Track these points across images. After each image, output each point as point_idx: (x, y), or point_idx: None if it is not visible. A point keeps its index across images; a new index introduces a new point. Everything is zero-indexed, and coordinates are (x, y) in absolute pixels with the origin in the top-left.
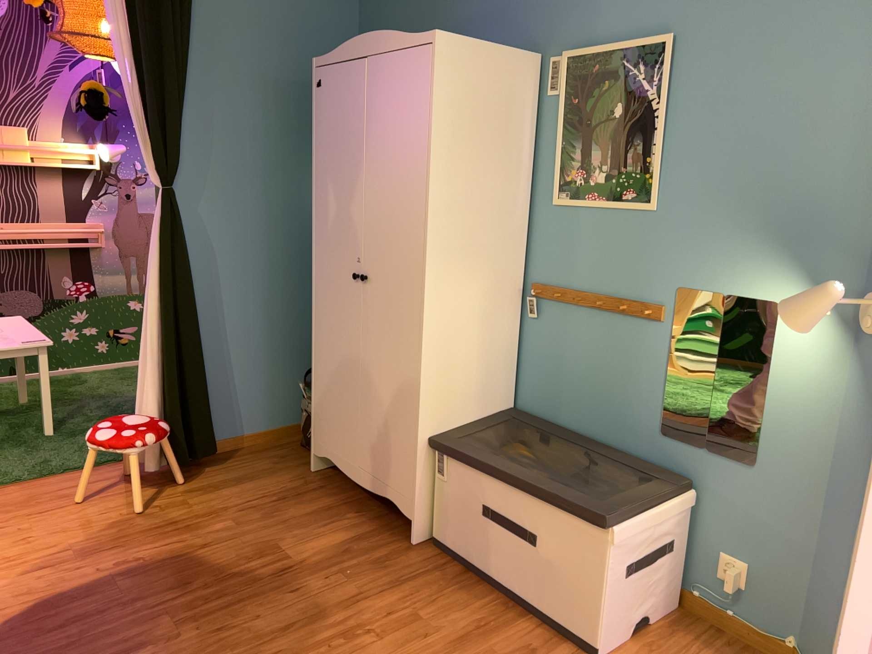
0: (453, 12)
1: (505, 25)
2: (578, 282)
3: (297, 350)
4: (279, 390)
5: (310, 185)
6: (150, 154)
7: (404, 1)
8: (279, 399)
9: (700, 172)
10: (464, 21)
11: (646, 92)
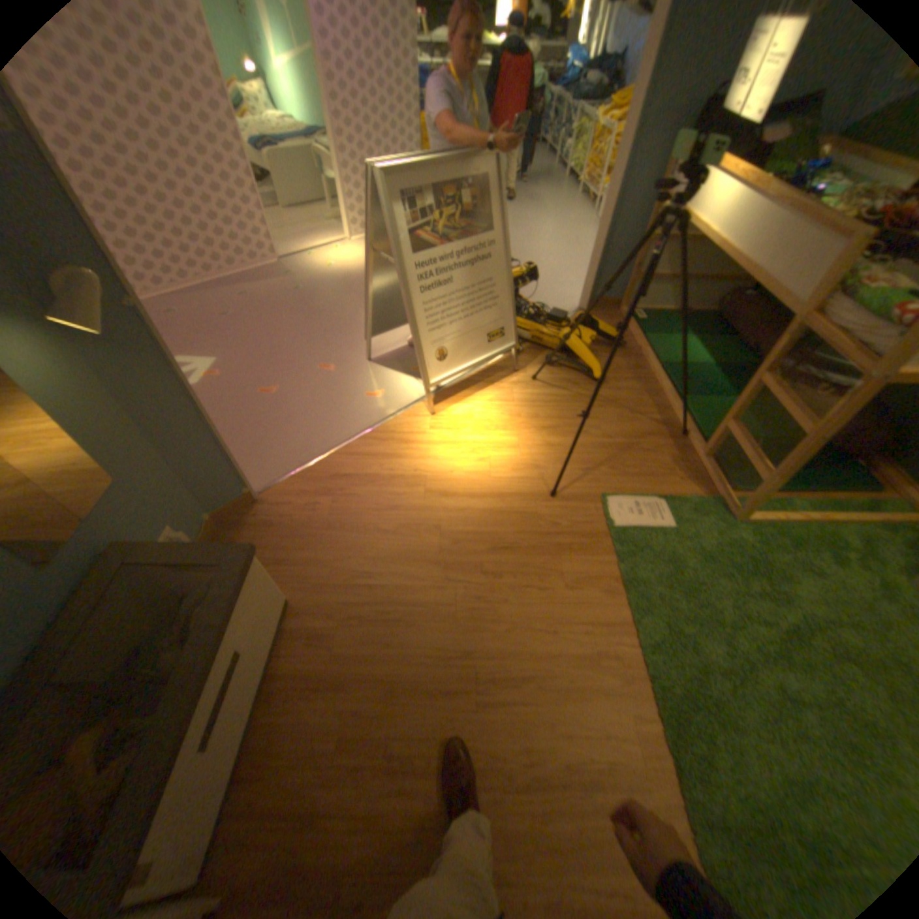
0: None
1: None
2: None
3: None
4: None
5: None
6: None
7: None
8: None
9: None
10: None
11: None
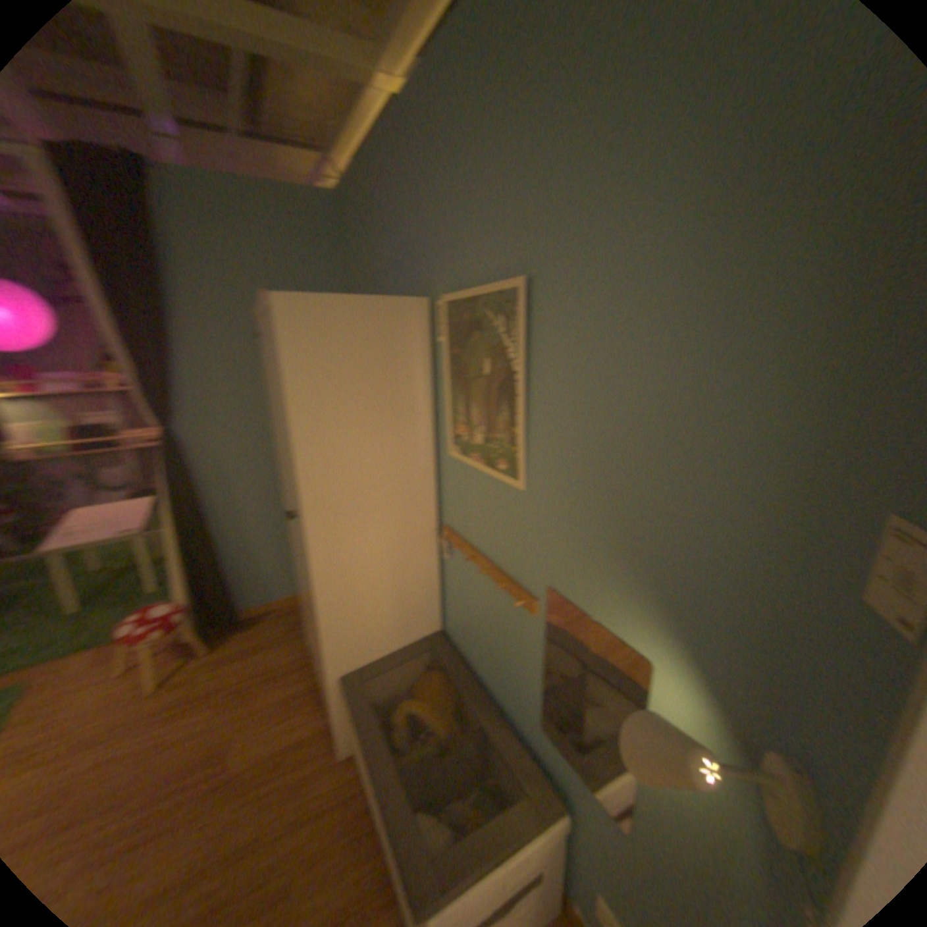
0: (378, 252)
1: (407, 265)
2: (472, 539)
3: None
4: None
5: None
6: (143, 404)
7: (354, 244)
8: None
9: (563, 457)
10: (384, 262)
11: (506, 347)
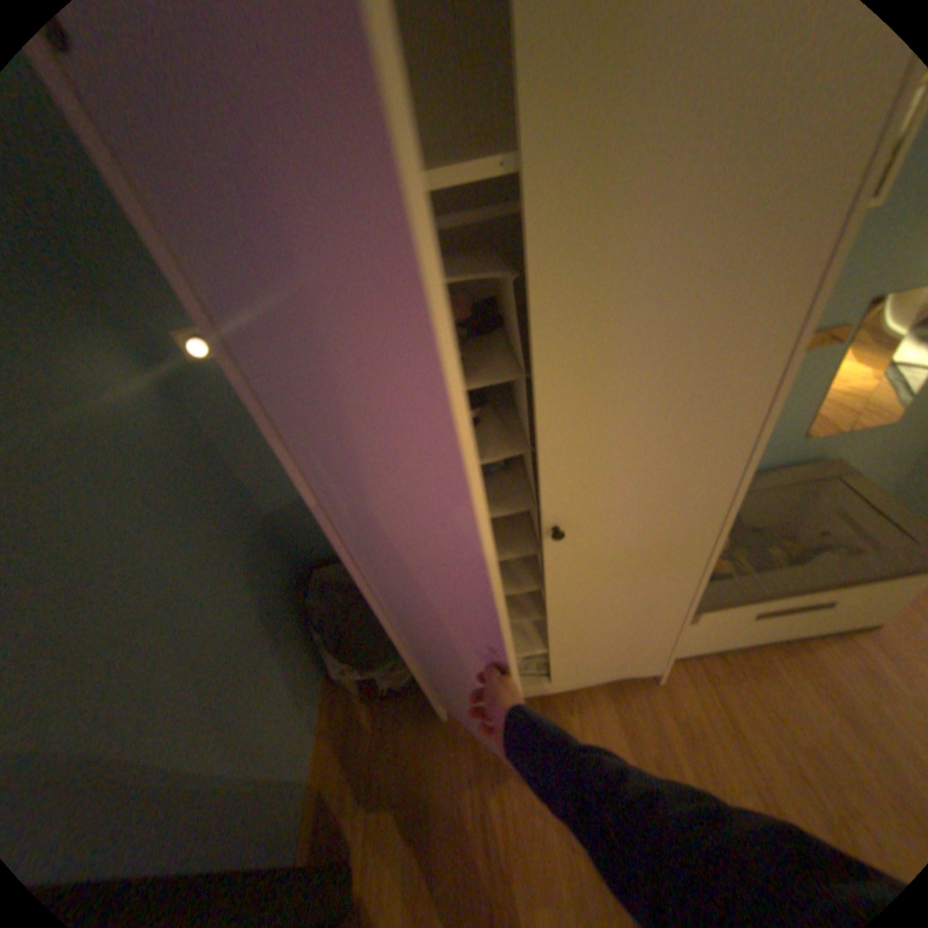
0: None
1: None
2: None
3: (271, 636)
4: (291, 695)
5: (75, 407)
6: None
7: None
8: (297, 700)
9: None
10: None
11: None
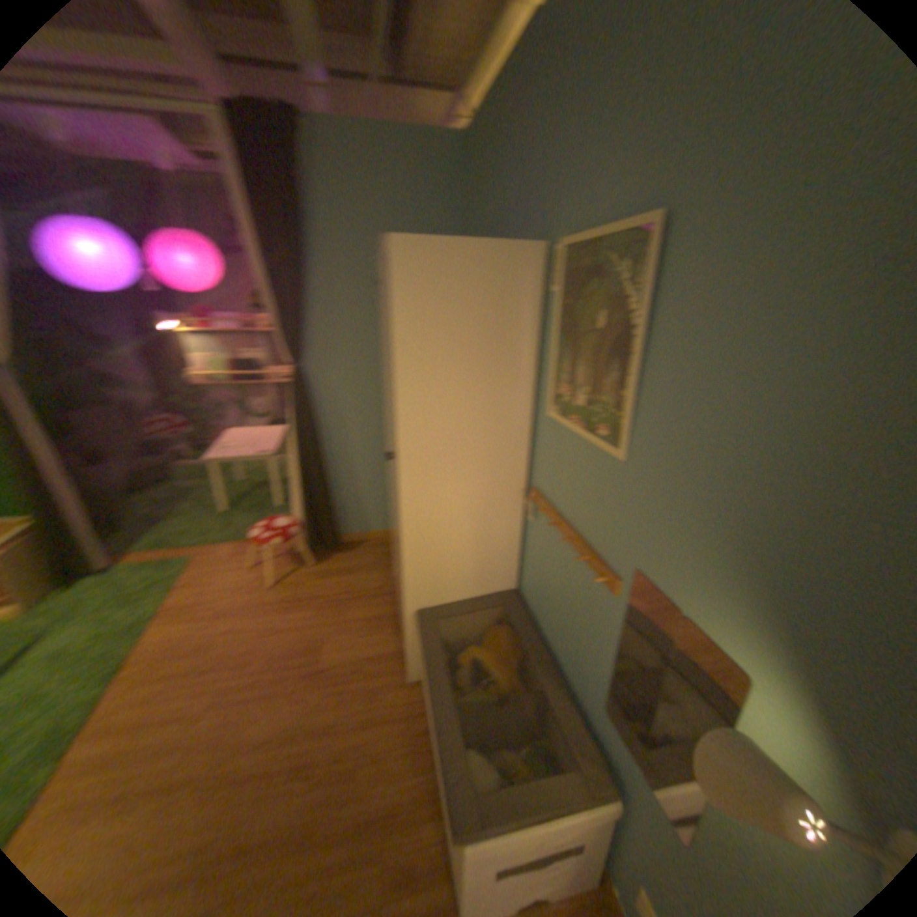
0: (501, 194)
1: (529, 206)
2: (560, 505)
3: None
4: None
5: None
6: (281, 343)
7: (478, 188)
8: None
9: (679, 428)
10: (506, 205)
11: (629, 296)
